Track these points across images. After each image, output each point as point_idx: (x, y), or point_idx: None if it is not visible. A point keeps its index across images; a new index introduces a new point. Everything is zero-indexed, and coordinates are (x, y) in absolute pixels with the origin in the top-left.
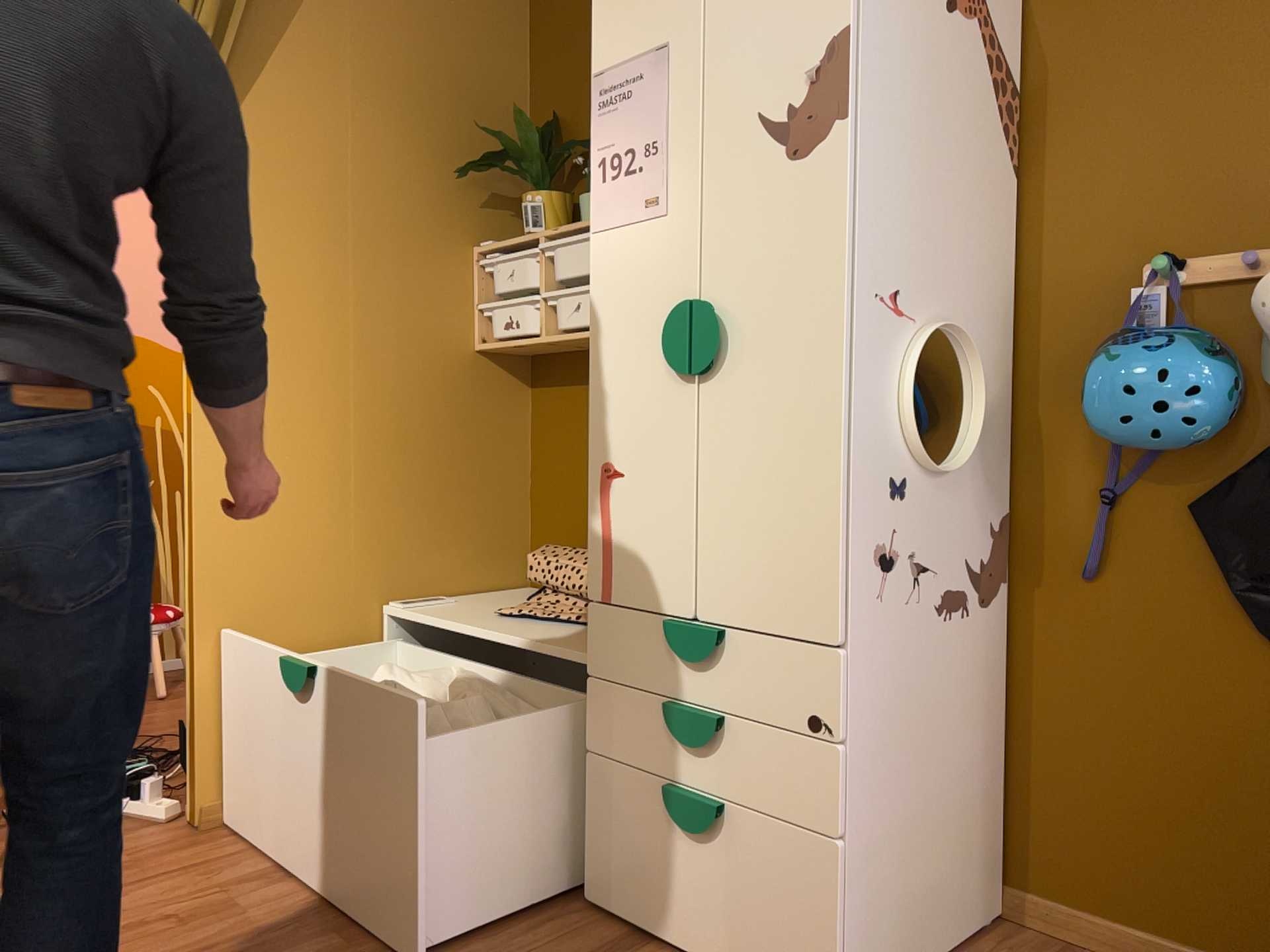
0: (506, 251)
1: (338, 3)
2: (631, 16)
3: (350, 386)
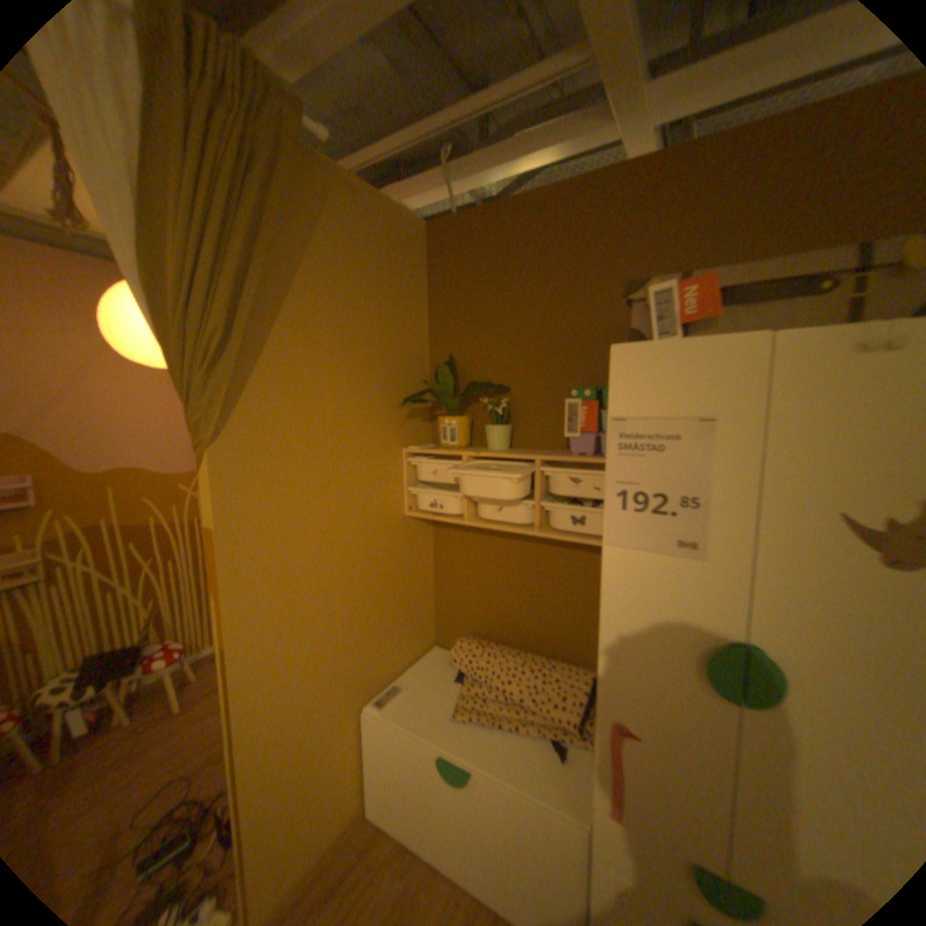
0: (432, 458)
1: (312, 286)
2: (662, 378)
3: (336, 573)
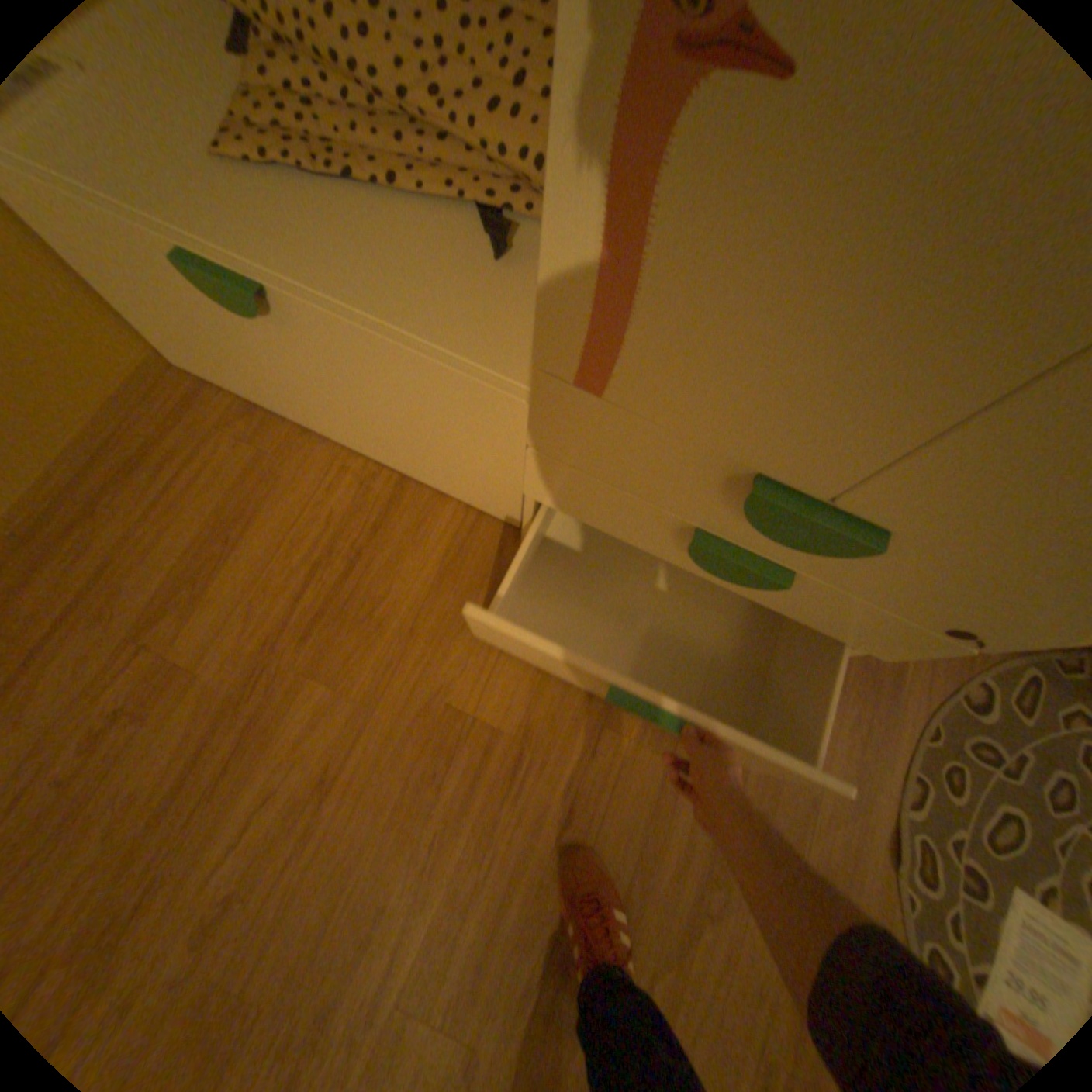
0: None
1: None
2: None
3: None
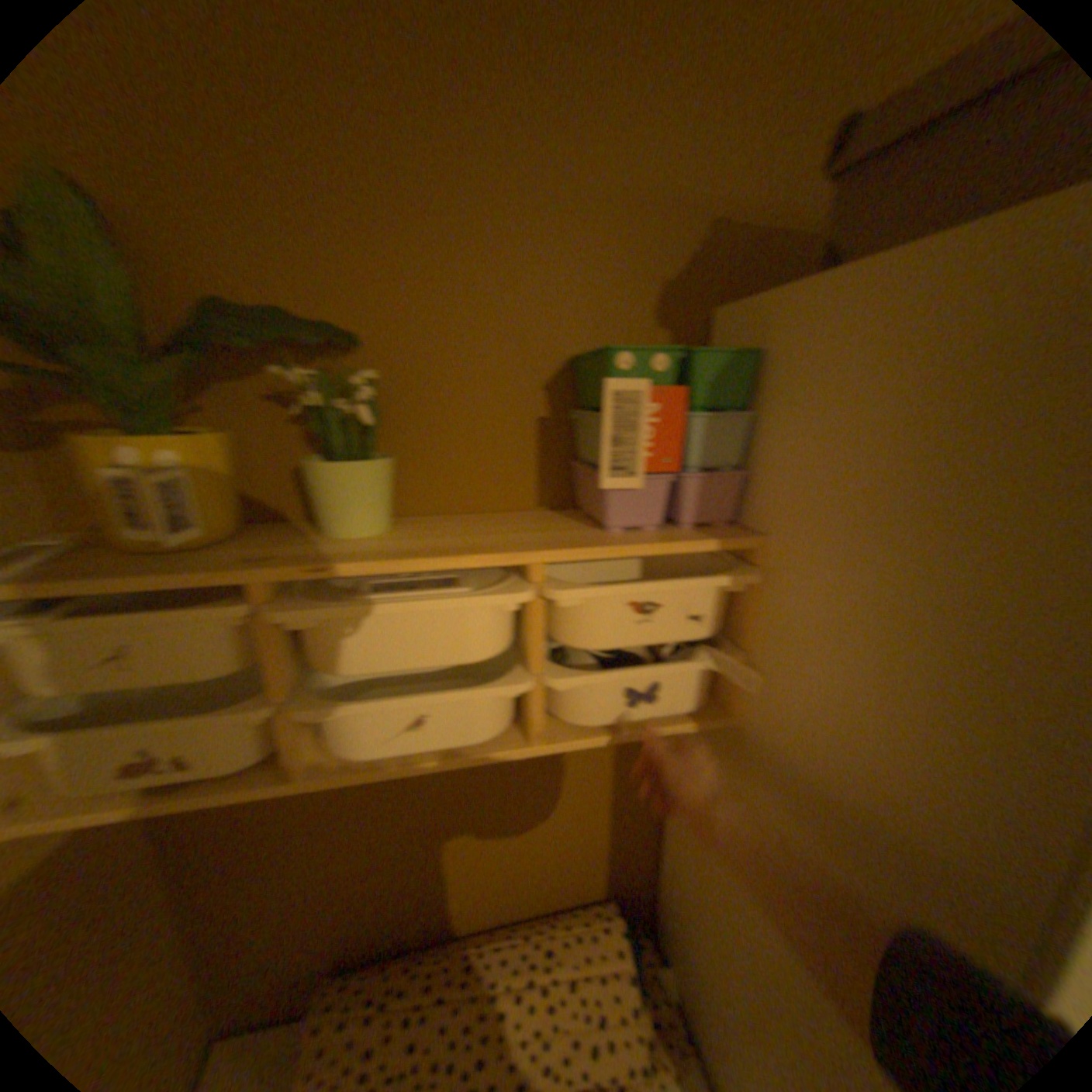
0: (101, 610)
1: None
2: None
3: None
